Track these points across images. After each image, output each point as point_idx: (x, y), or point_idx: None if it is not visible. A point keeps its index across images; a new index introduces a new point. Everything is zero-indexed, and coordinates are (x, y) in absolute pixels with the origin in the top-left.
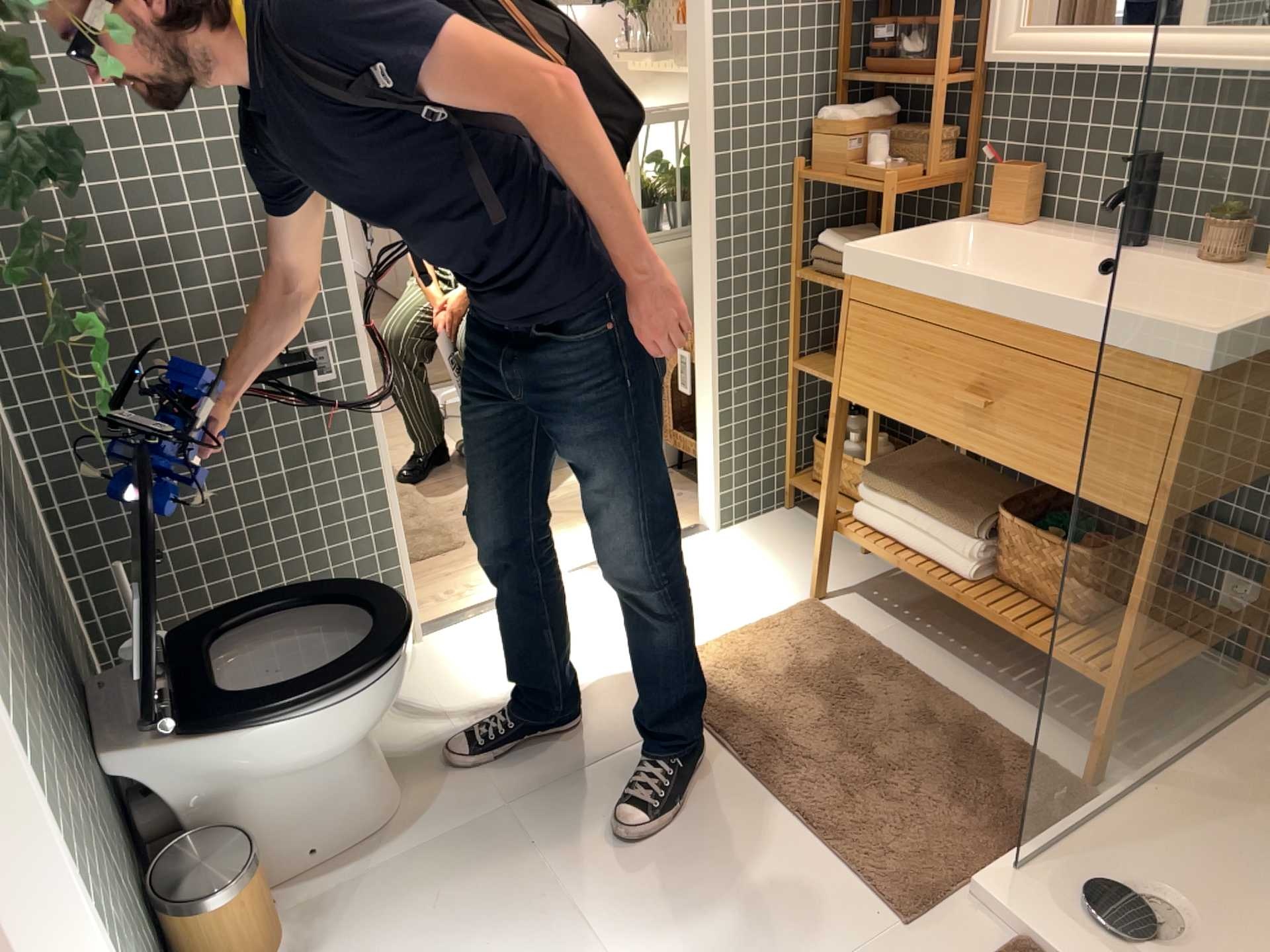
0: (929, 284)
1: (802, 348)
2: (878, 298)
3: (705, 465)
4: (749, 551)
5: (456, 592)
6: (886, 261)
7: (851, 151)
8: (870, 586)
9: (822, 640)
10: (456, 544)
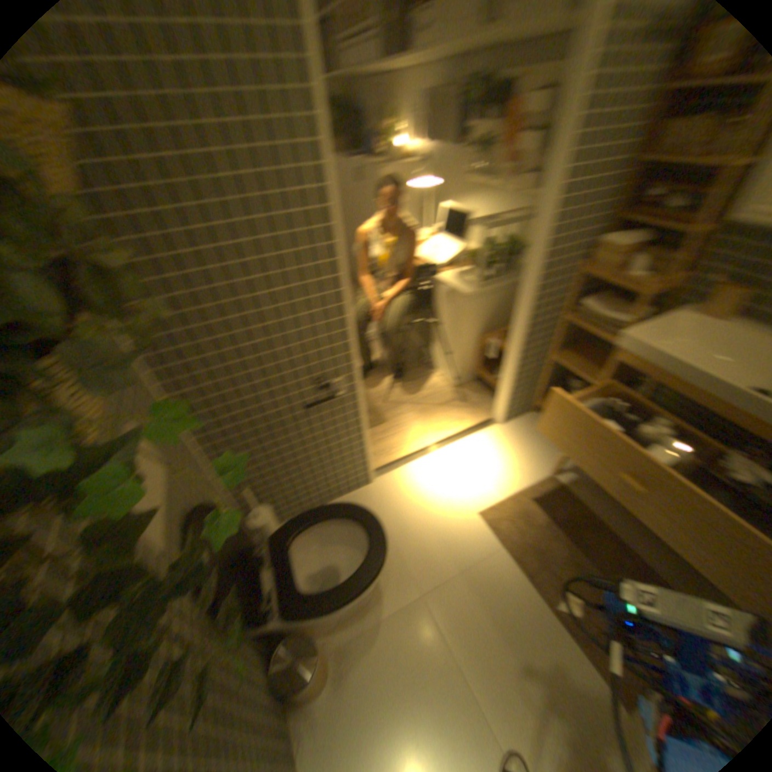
0: (678, 362)
1: (561, 350)
2: (631, 353)
3: (502, 397)
4: (518, 437)
5: (387, 448)
6: (648, 341)
7: (618, 255)
8: (579, 467)
9: (561, 502)
10: (384, 418)
